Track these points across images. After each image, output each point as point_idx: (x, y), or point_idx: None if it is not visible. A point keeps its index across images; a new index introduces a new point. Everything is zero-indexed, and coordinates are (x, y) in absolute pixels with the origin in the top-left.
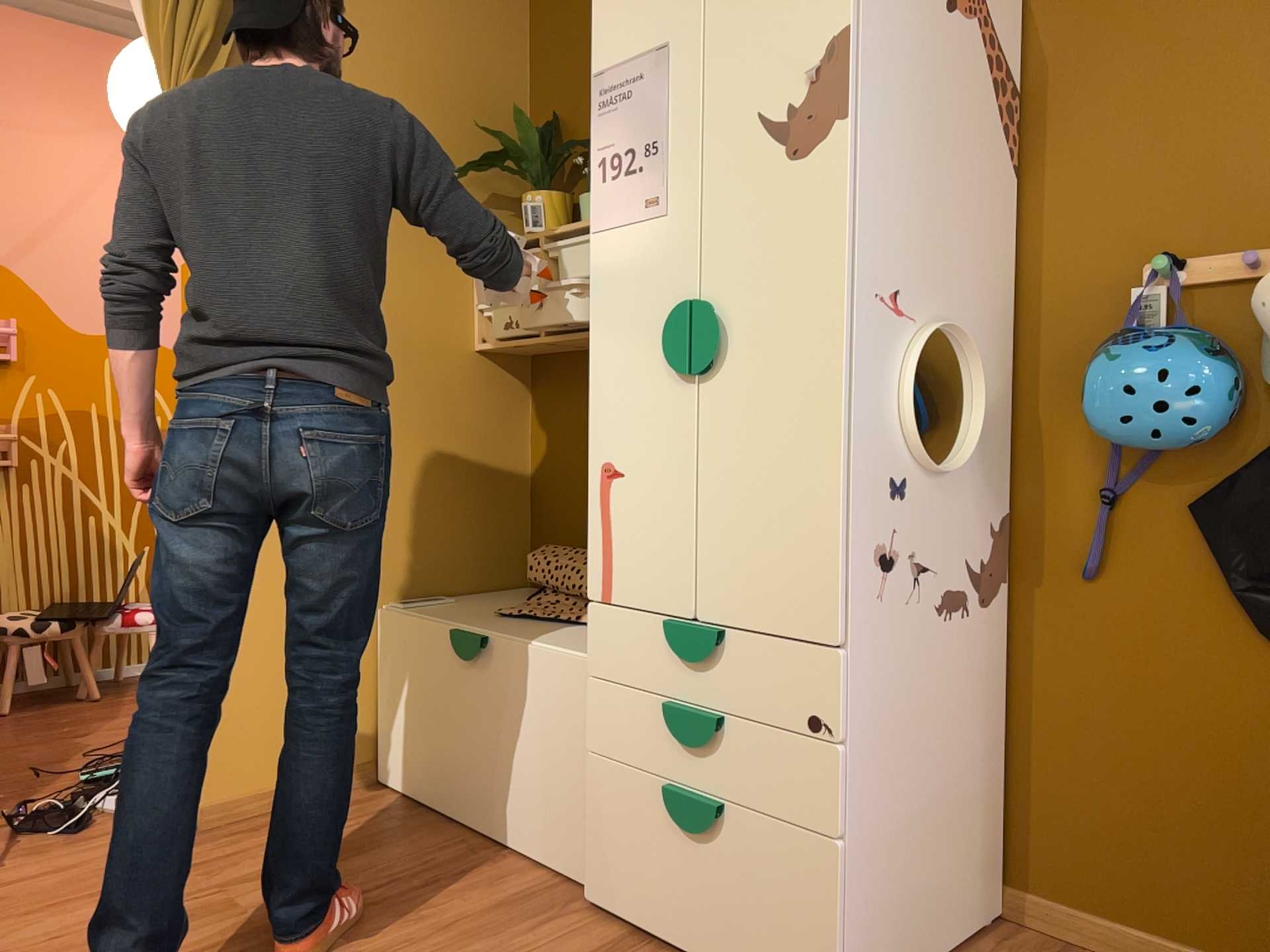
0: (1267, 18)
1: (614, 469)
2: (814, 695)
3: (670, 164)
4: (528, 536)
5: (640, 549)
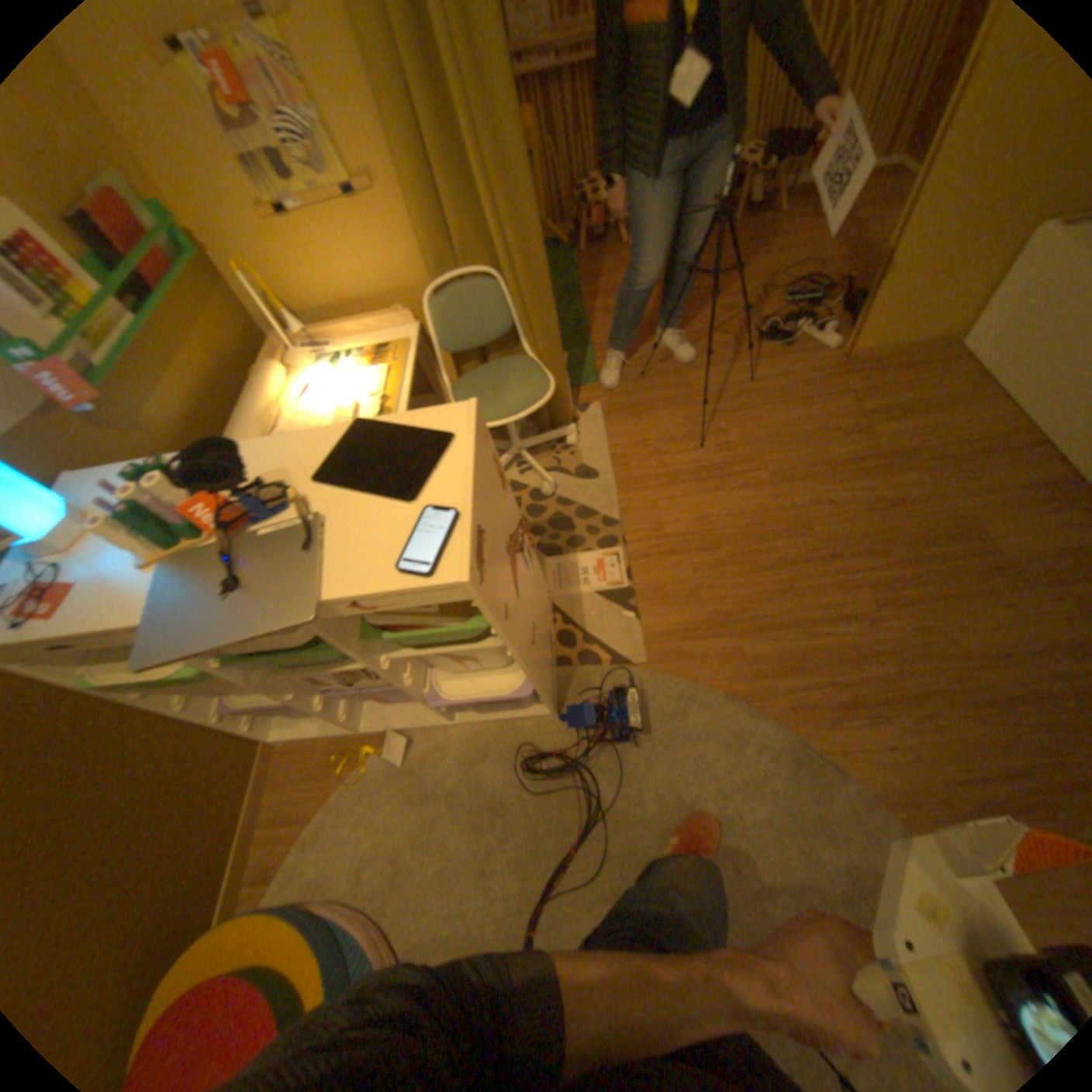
0: None
1: None
2: None
3: None
4: None
5: None
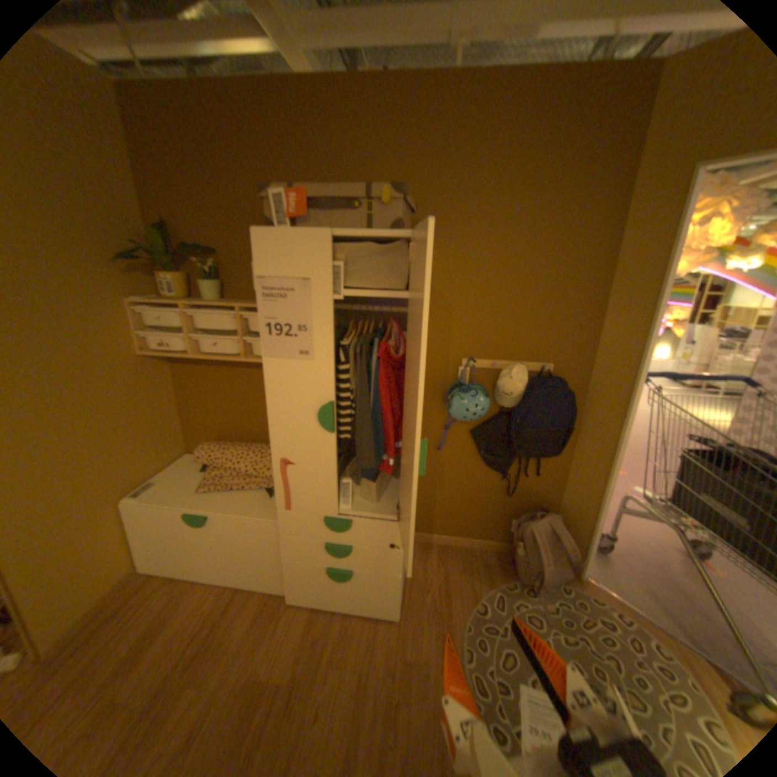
0: (506, 286)
1: (289, 462)
2: (391, 539)
3: (315, 339)
4: (182, 432)
5: (307, 493)
